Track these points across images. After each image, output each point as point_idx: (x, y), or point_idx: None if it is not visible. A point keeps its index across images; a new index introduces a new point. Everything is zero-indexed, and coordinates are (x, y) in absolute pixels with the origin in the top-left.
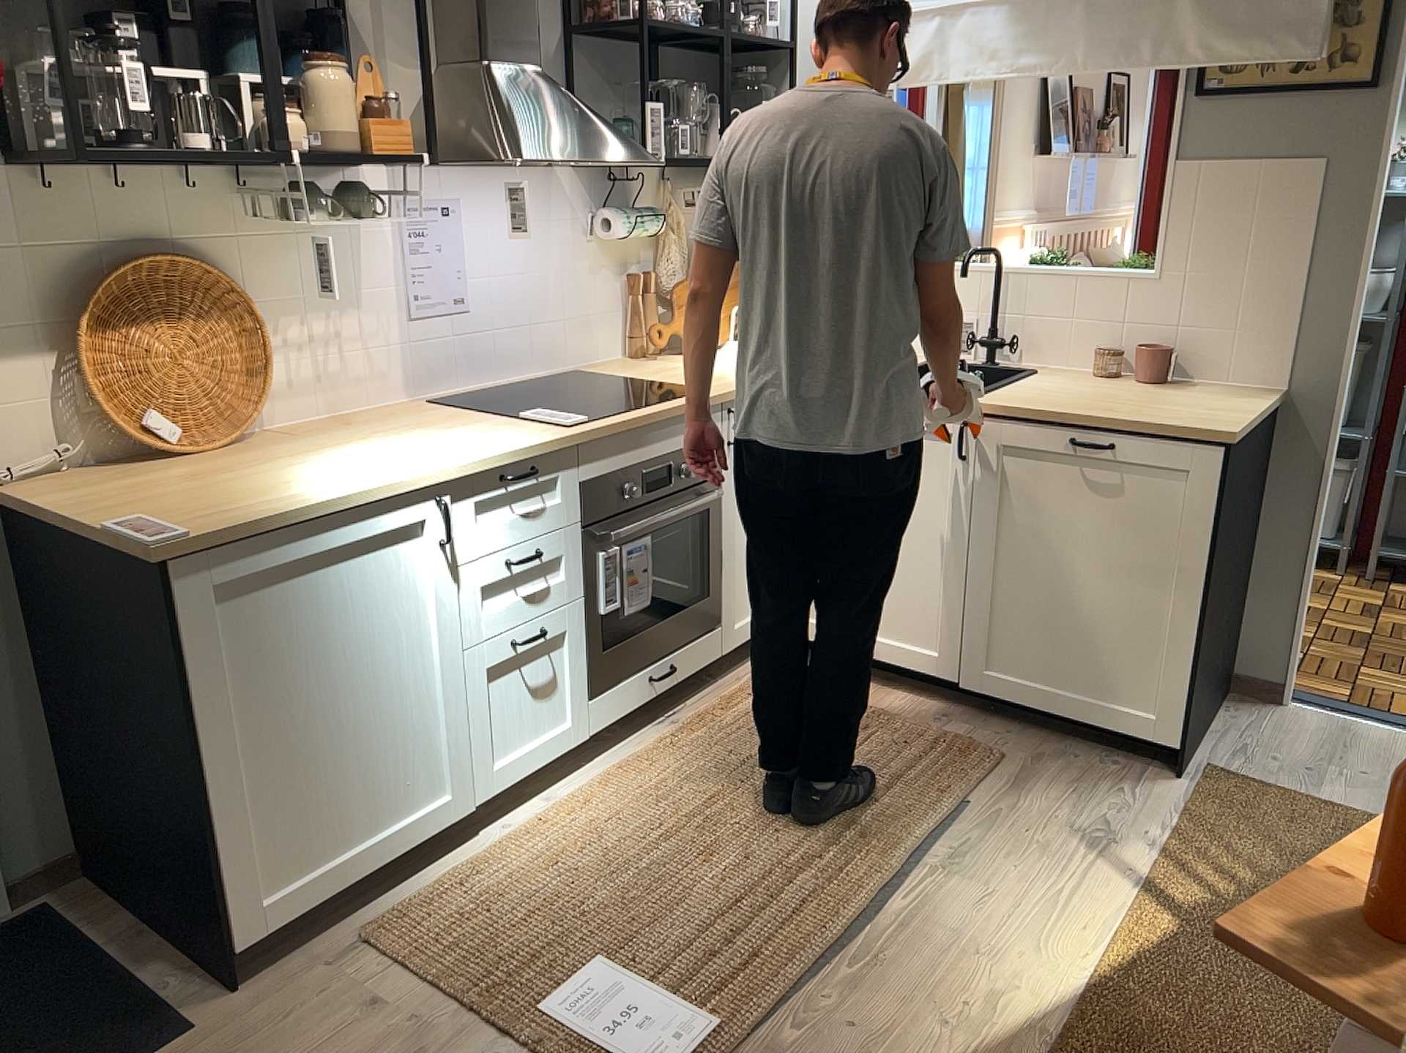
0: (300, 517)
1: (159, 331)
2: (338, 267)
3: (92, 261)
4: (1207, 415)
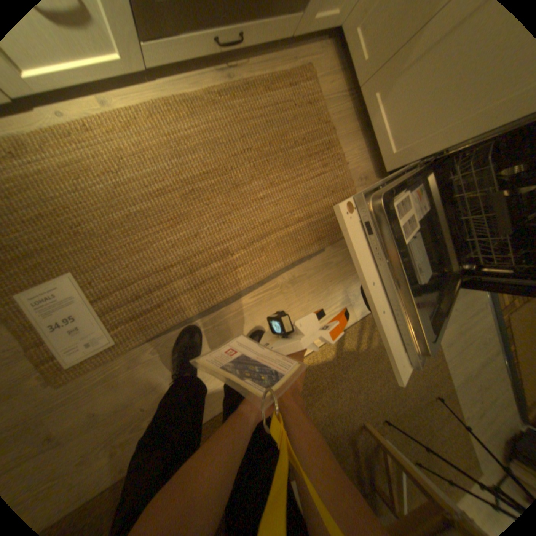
0: None
1: None
2: None
3: None
4: None
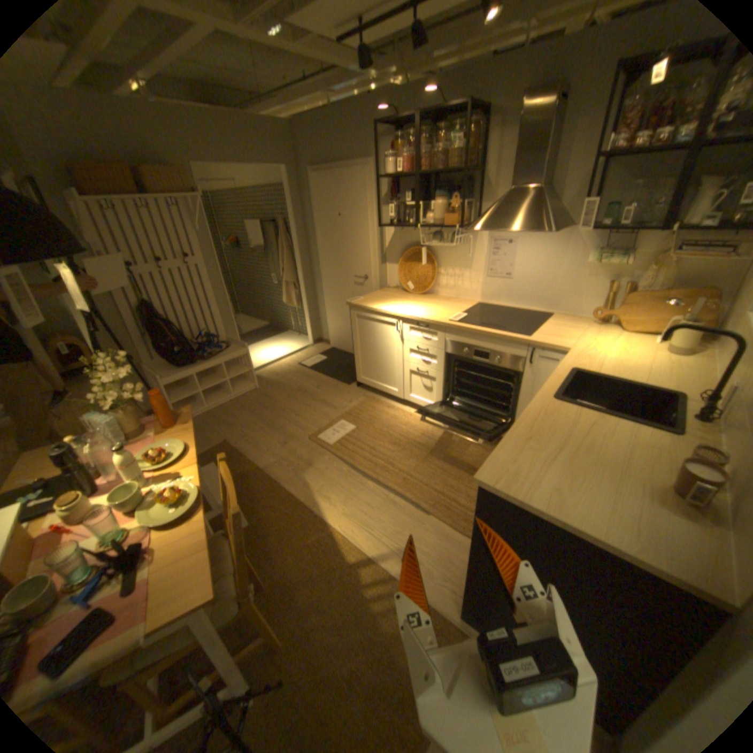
0: (367, 309)
1: (414, 264)
2: (465, 255)
3: (409, 246)
4: (534, 484)
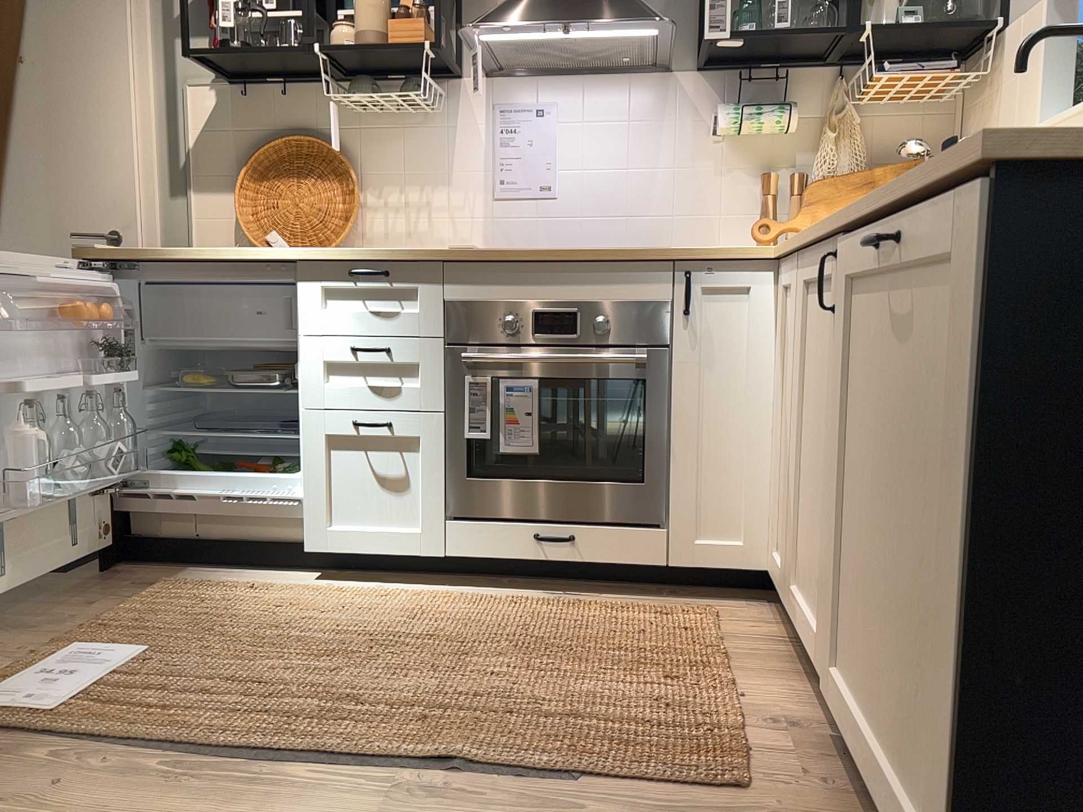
0: (166, 256)
1: (289, 183)
2: (432, 152)
3: (267, 140)
4: None
